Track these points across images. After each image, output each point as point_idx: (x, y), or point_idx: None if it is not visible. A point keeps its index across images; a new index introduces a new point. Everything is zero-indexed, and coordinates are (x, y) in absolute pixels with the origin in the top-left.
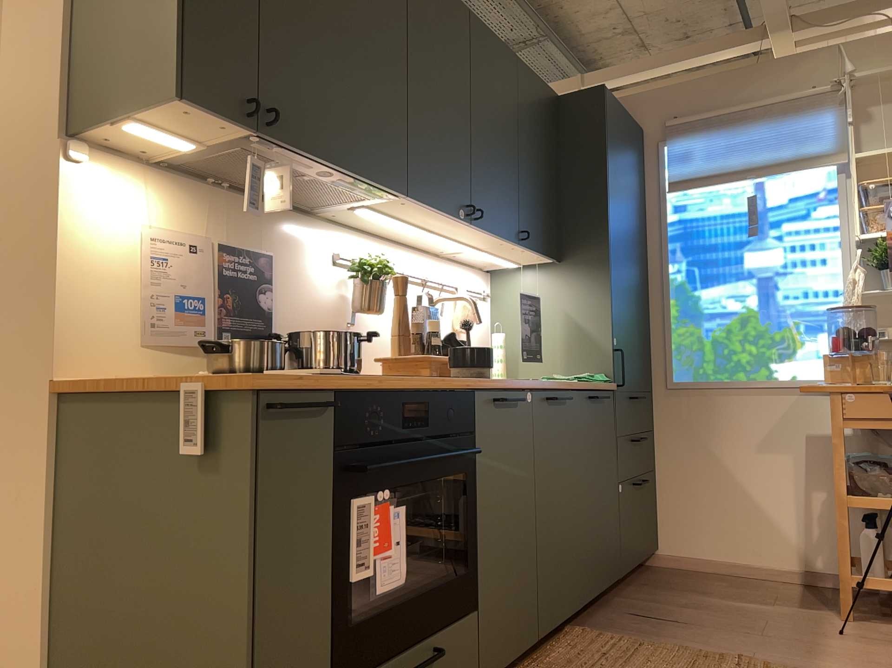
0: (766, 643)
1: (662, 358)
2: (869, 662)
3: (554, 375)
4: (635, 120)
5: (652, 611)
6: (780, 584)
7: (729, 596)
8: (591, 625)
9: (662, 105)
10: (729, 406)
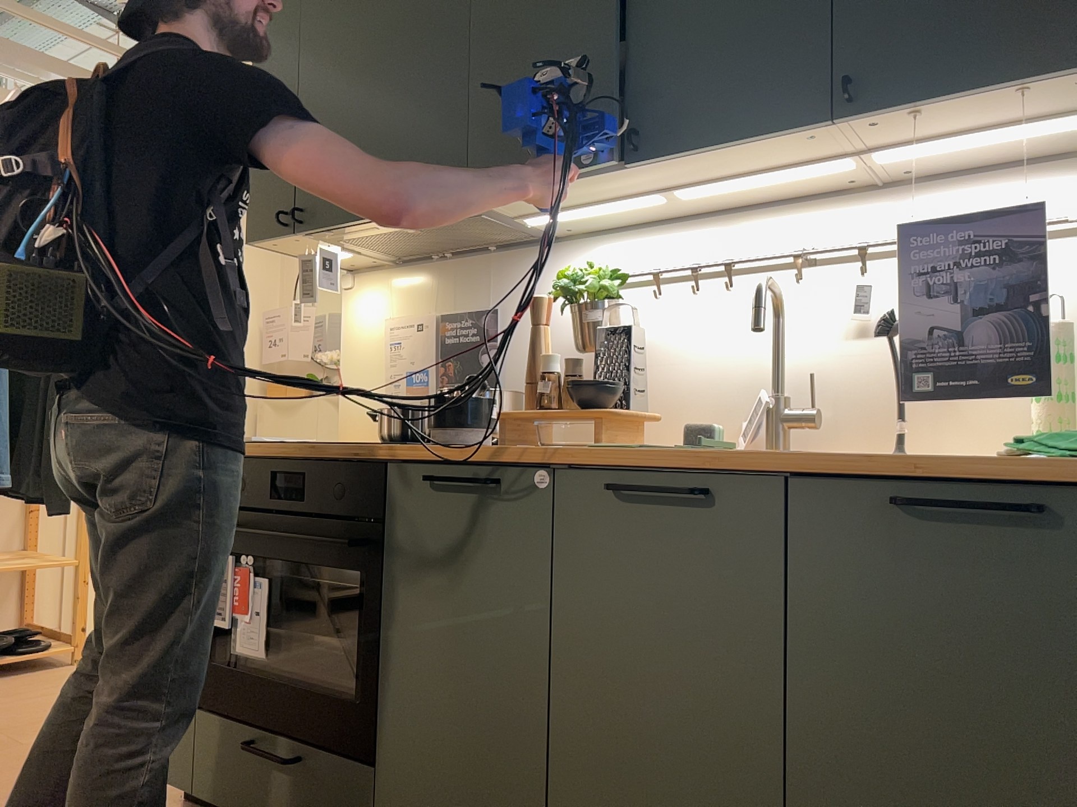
0: None
1: None
2: None
3: None
4: None
5: None
6: None
7: None
8: None
9: None
10: None
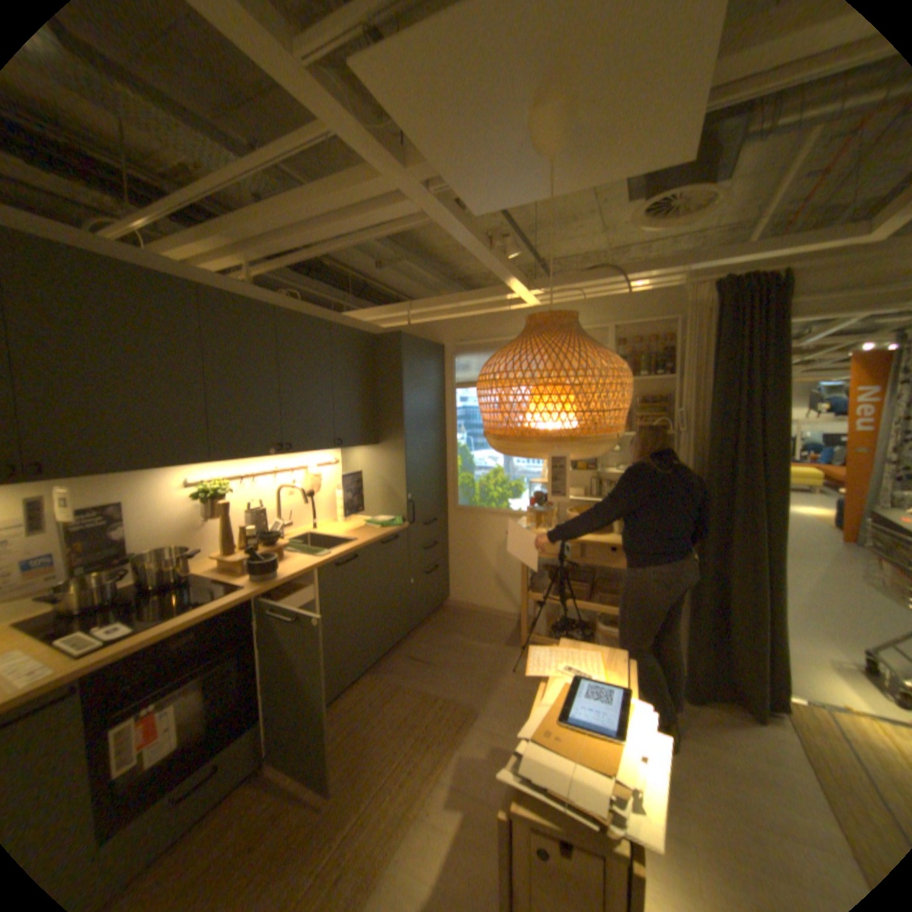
0: (467, 685)
1: (452, 491)
2: (513, 701)
3: (375, 514)
4: (439, 338)
5: (421, 656)
6: (506, 623)
7: (471, 638)
8: (379, 672)
9: (455, 330)
10: (486, 523)
